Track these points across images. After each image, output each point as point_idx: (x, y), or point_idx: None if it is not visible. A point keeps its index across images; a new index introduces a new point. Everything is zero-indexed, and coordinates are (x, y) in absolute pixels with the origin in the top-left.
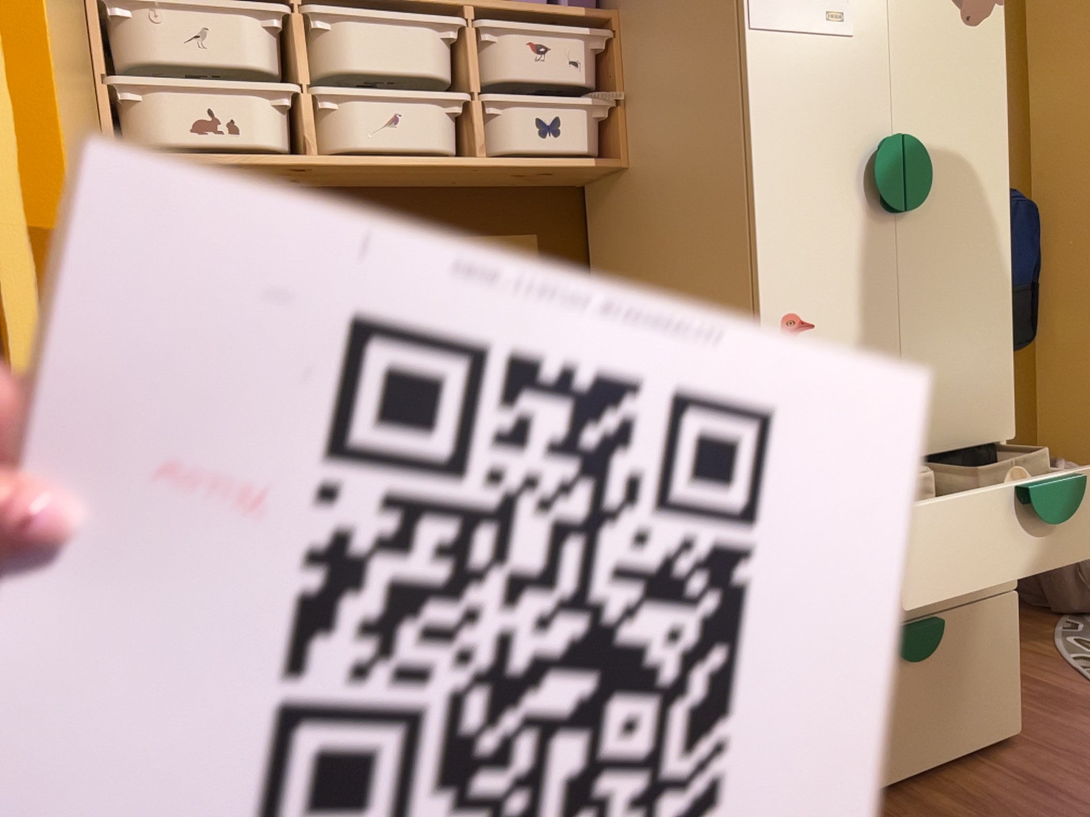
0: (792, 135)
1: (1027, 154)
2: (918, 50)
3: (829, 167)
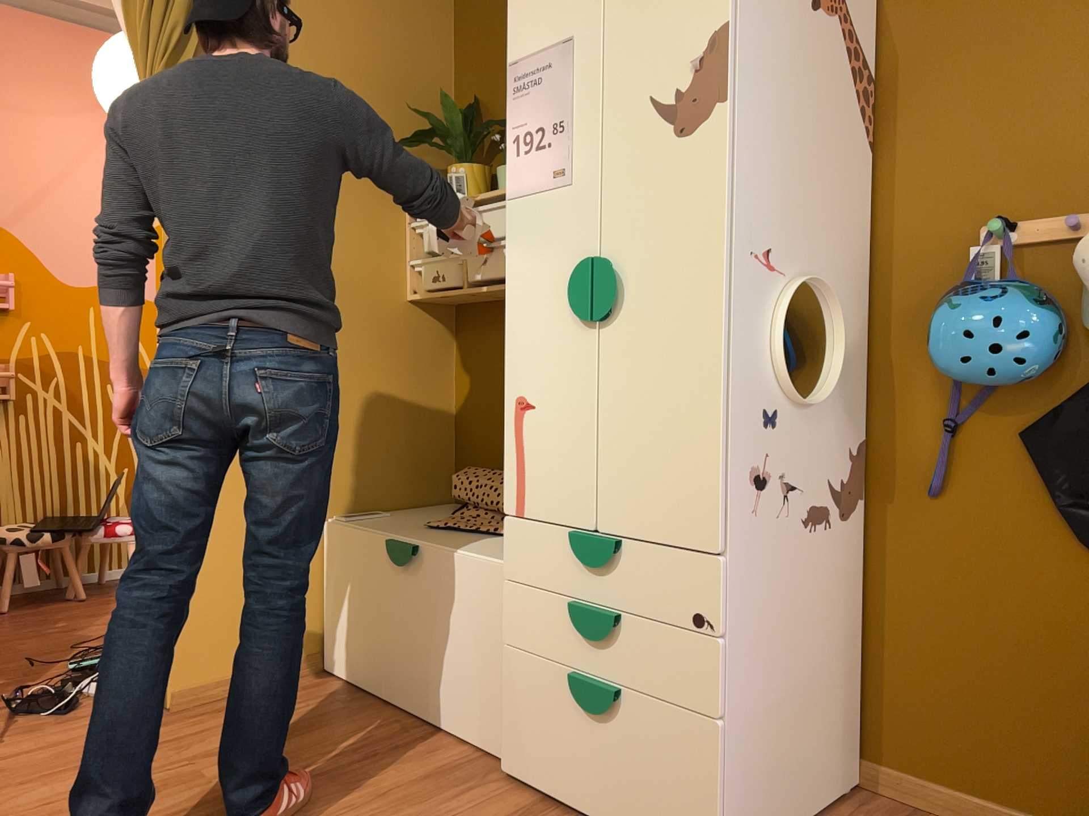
0: (528, 266)
1: None
2: (627, 176)
3: (550, 287)
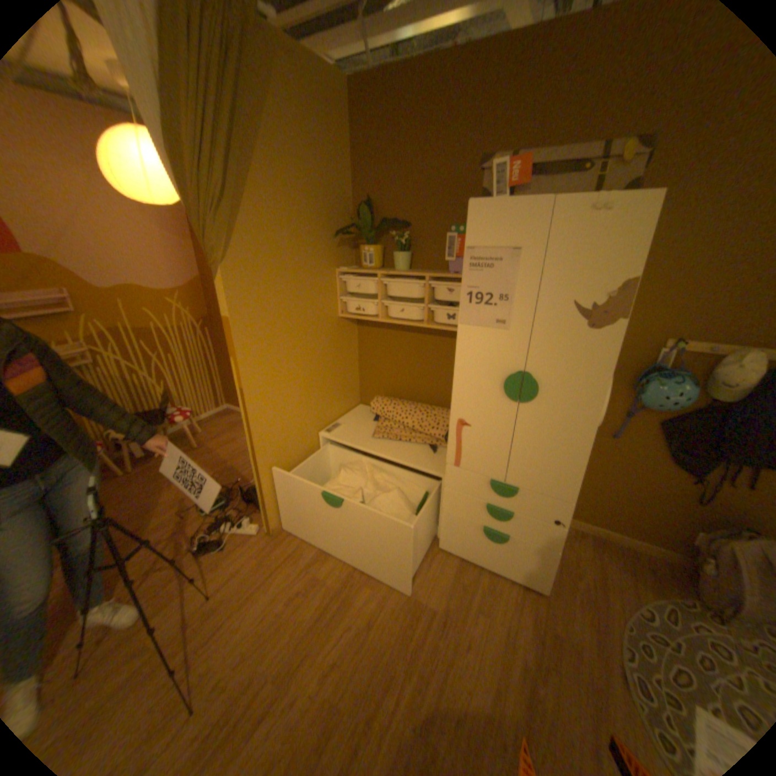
0: (472, 362)
1: None
2: (549, 338)
3: (487, 377)
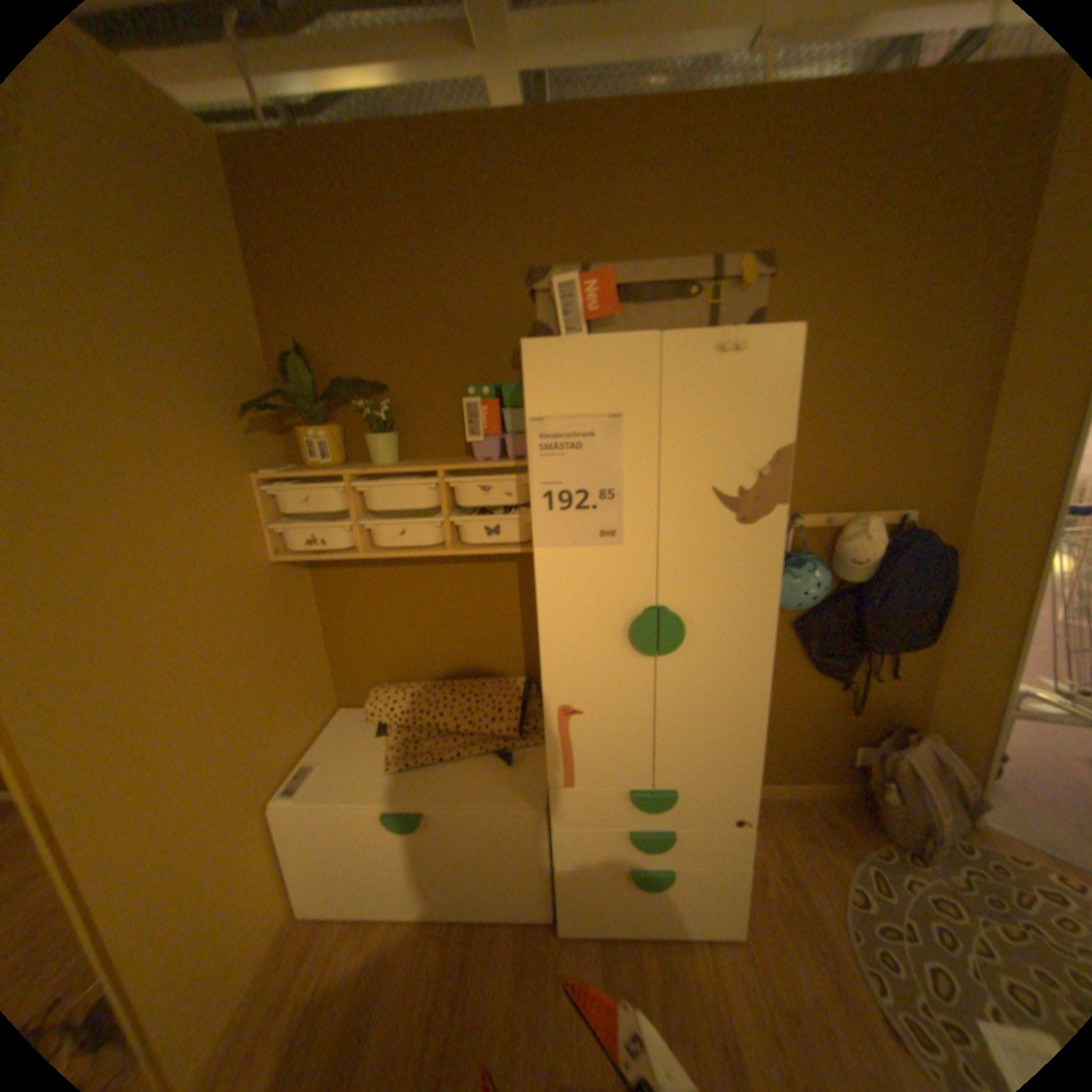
0: (569, 607)
1: (974, 499)
2: (687, 547)
3: (598, 625)
